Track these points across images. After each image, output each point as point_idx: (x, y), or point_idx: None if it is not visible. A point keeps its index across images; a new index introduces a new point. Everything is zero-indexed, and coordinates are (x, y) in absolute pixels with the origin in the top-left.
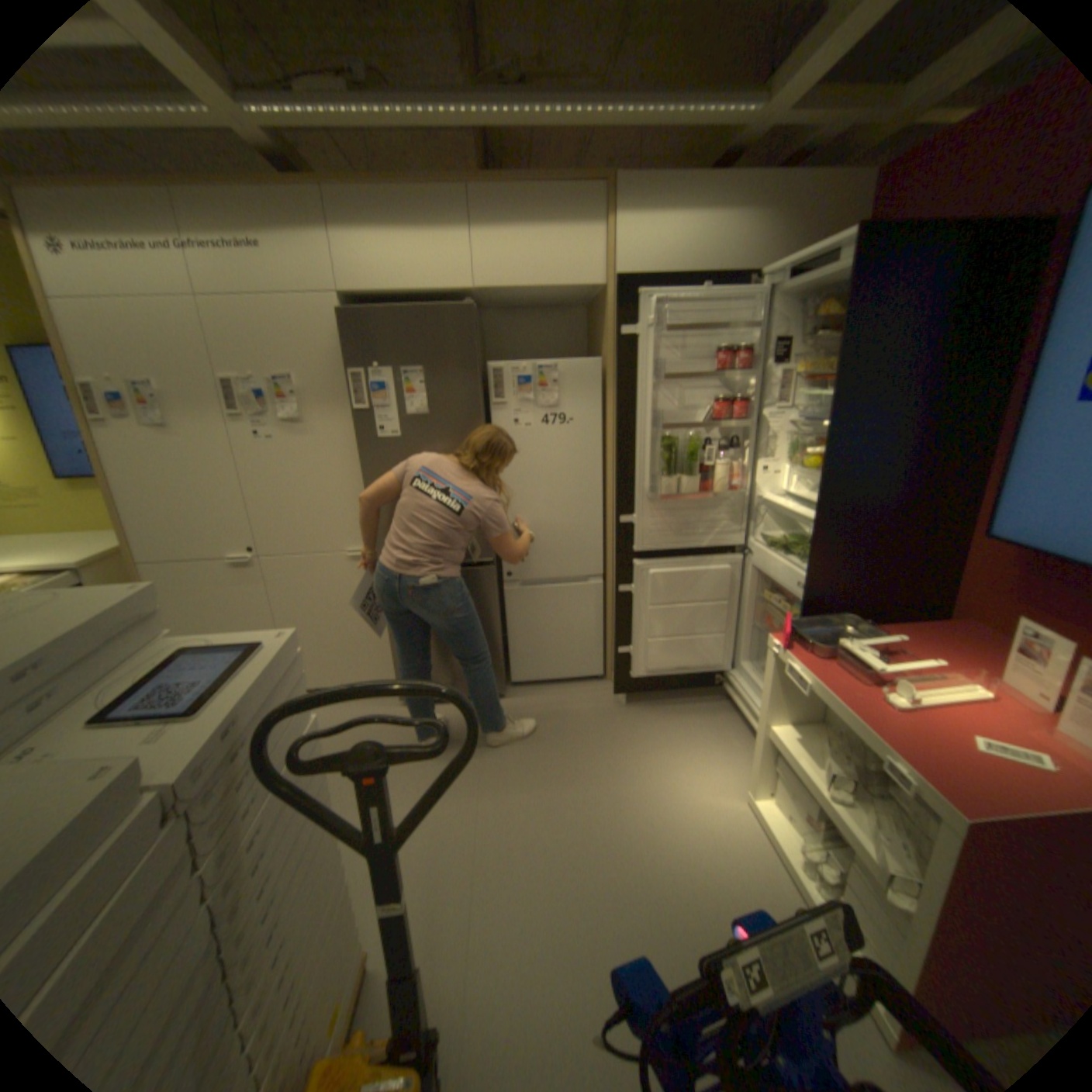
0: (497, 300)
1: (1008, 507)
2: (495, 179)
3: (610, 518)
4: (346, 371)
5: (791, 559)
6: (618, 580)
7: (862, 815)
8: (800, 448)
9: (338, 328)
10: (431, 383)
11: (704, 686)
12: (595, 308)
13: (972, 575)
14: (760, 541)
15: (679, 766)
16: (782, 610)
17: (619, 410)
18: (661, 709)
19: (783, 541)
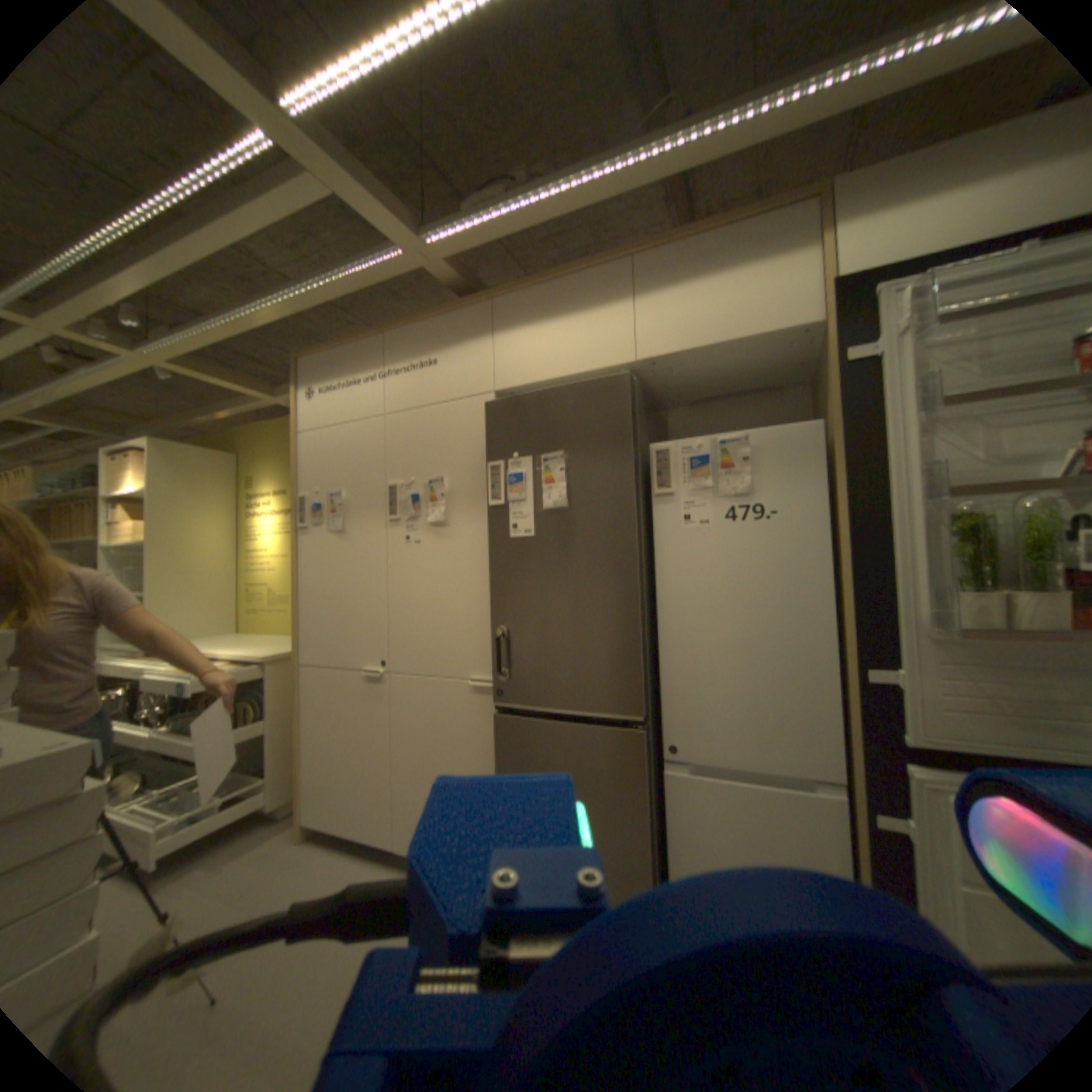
0: (676, 382)
1: None
2: (663, 239)
3: (856, 676)
4: (487, 465)
5: None
6: (879, 799)
7: None
8: None
9: (490, 425)
10: (571, 468)
11: None
12: (817, 372)
13: None
14: None
15: None
16: None
17: (857, 486)
18: None
19: None
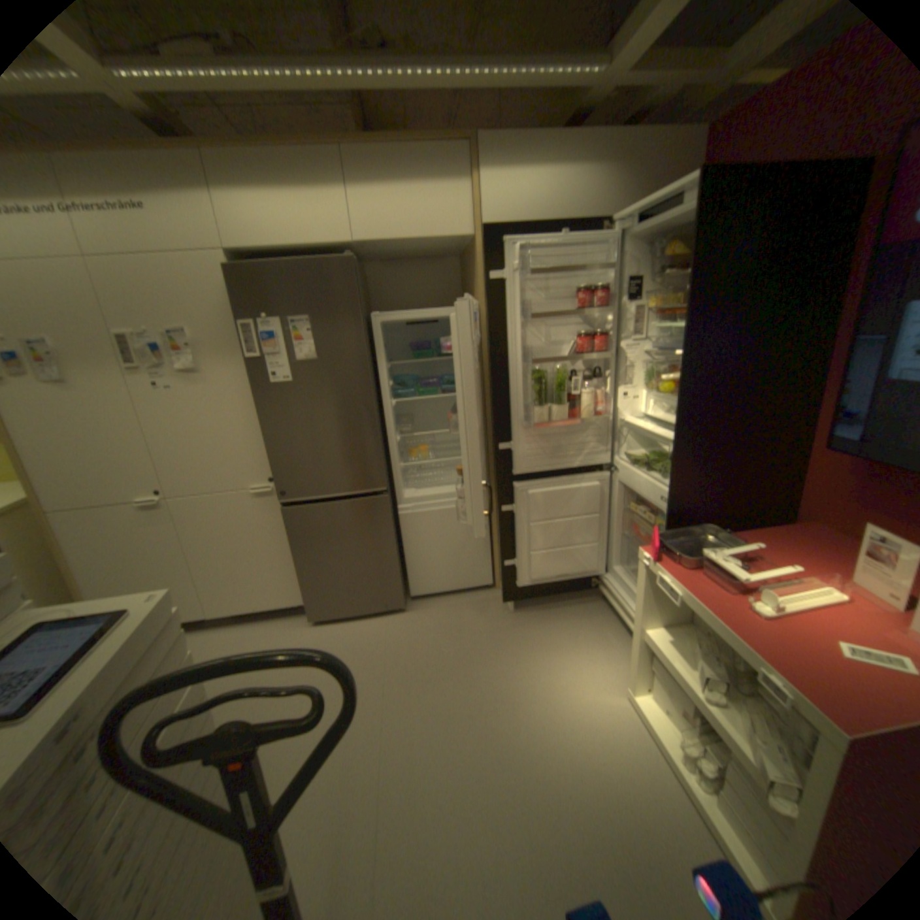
0: (377, 253)
1: (845, 421)
2: (366, 141)
3: (490, 445)
4: (237, 323)
5: (653, 475)
6: (500, 500)
7: (735, 714)
8: (655, 375)
9: (227, 283)
10: (317, 330)
11: (582, 589)
12: (466, 257)
13: (812, 482)
14: (624, 458)
15: (564, 666)
16: (647, 520)
17: (492, 348)
18: (545, 612)
19: (644, 459)
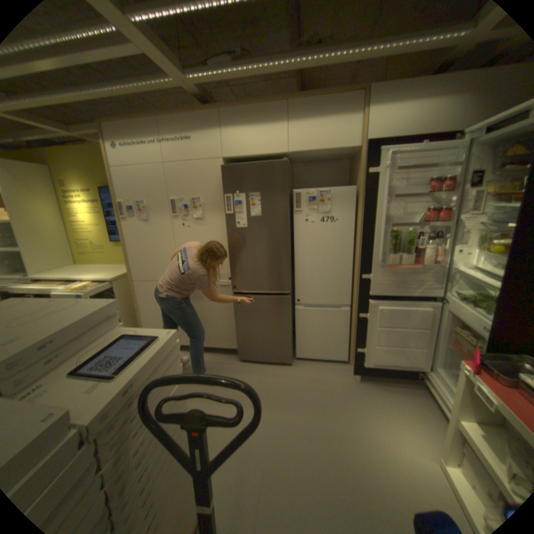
0: (301, 158)
1: None
2: (302, 95)
3: (357, 274)
4: (224, 195)
5: (479, 311)
6: (359, 309)
7: None
8: (488, 240)
9: (221, 174)
10: (263, 200)
11: (411, 379)
12: (354, 159)
13: None
14: (455, 295)
15: (393, 428)
16: (470, 341)
17: (365, 214)
18: (382, 388)
19: (473, 298)
